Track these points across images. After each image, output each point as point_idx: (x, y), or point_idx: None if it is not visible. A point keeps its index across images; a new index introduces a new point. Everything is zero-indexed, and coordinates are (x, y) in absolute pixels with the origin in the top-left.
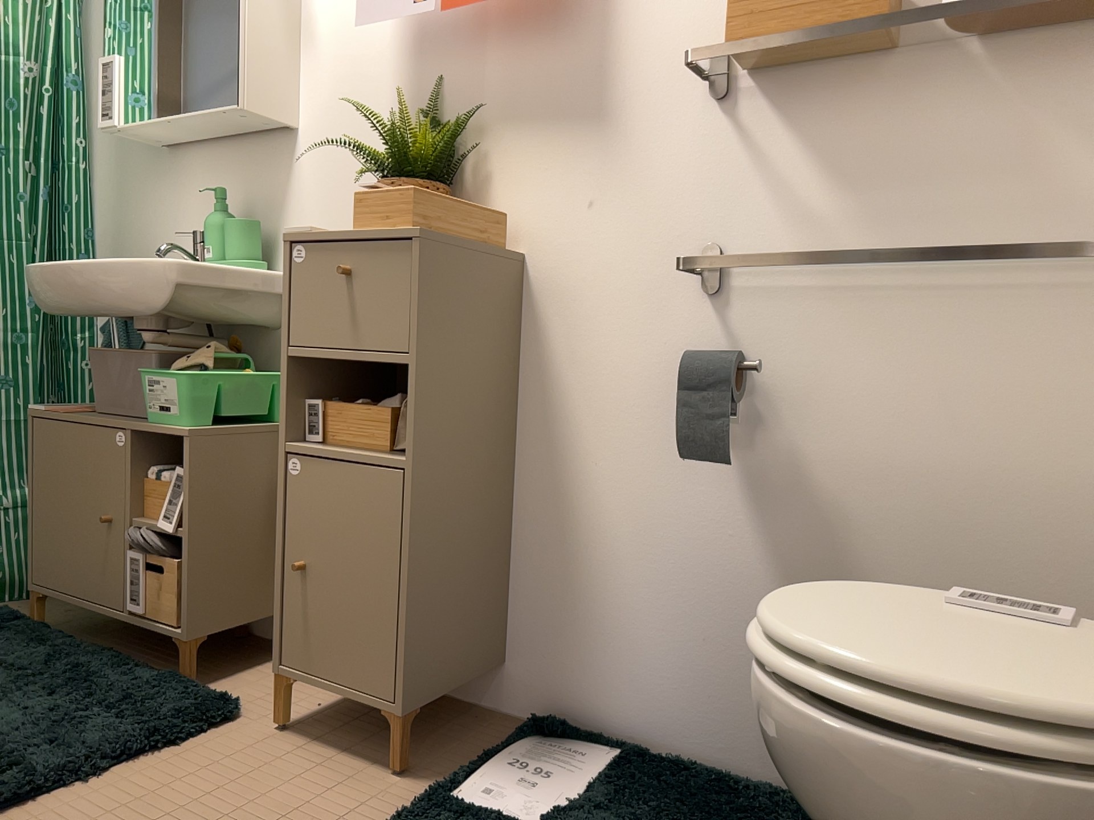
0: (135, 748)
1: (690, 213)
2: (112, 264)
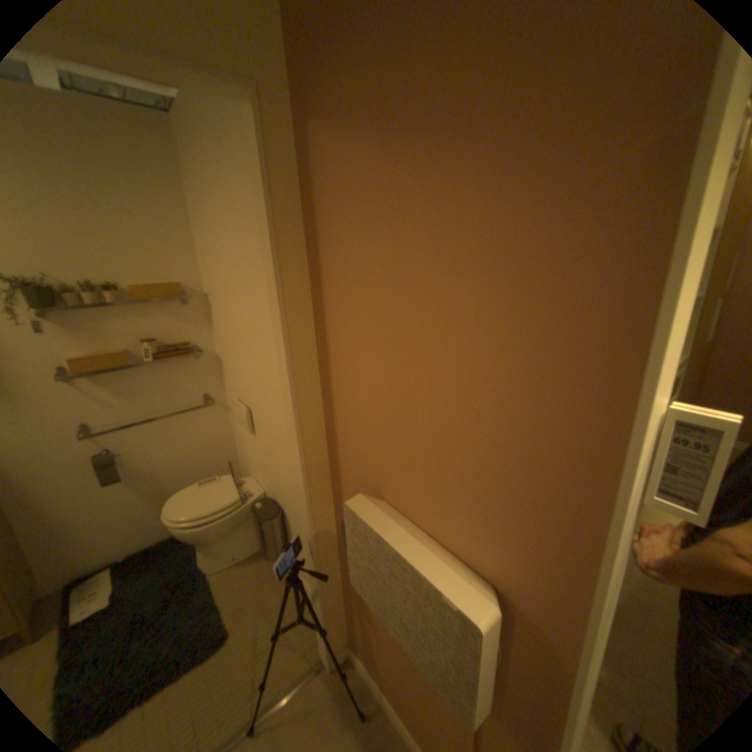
0: None
1: (68, 417)
2: None
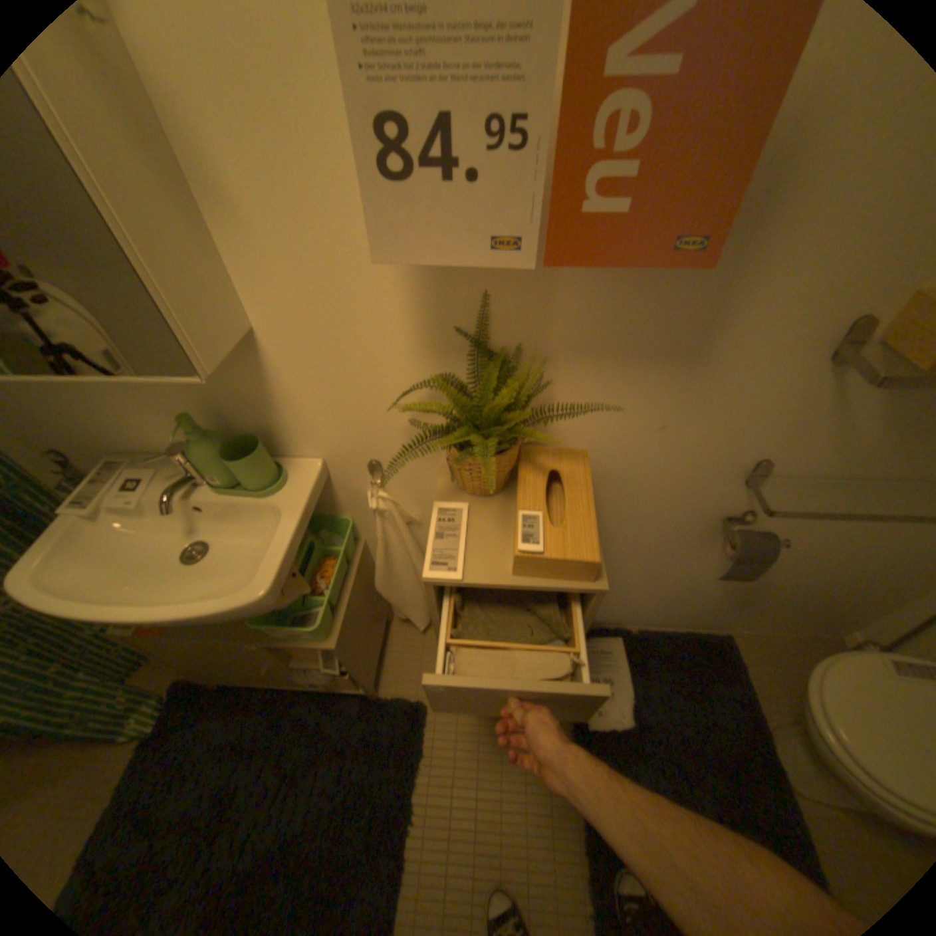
0: (414, 786)
1: (758, 438)
2: (188, 618)
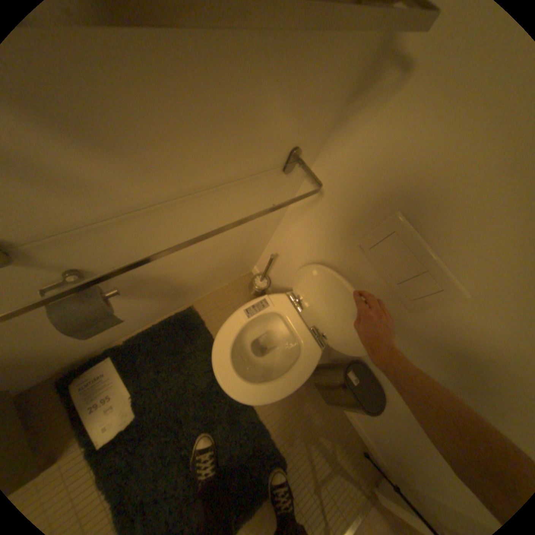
0: None
1: None
2: None
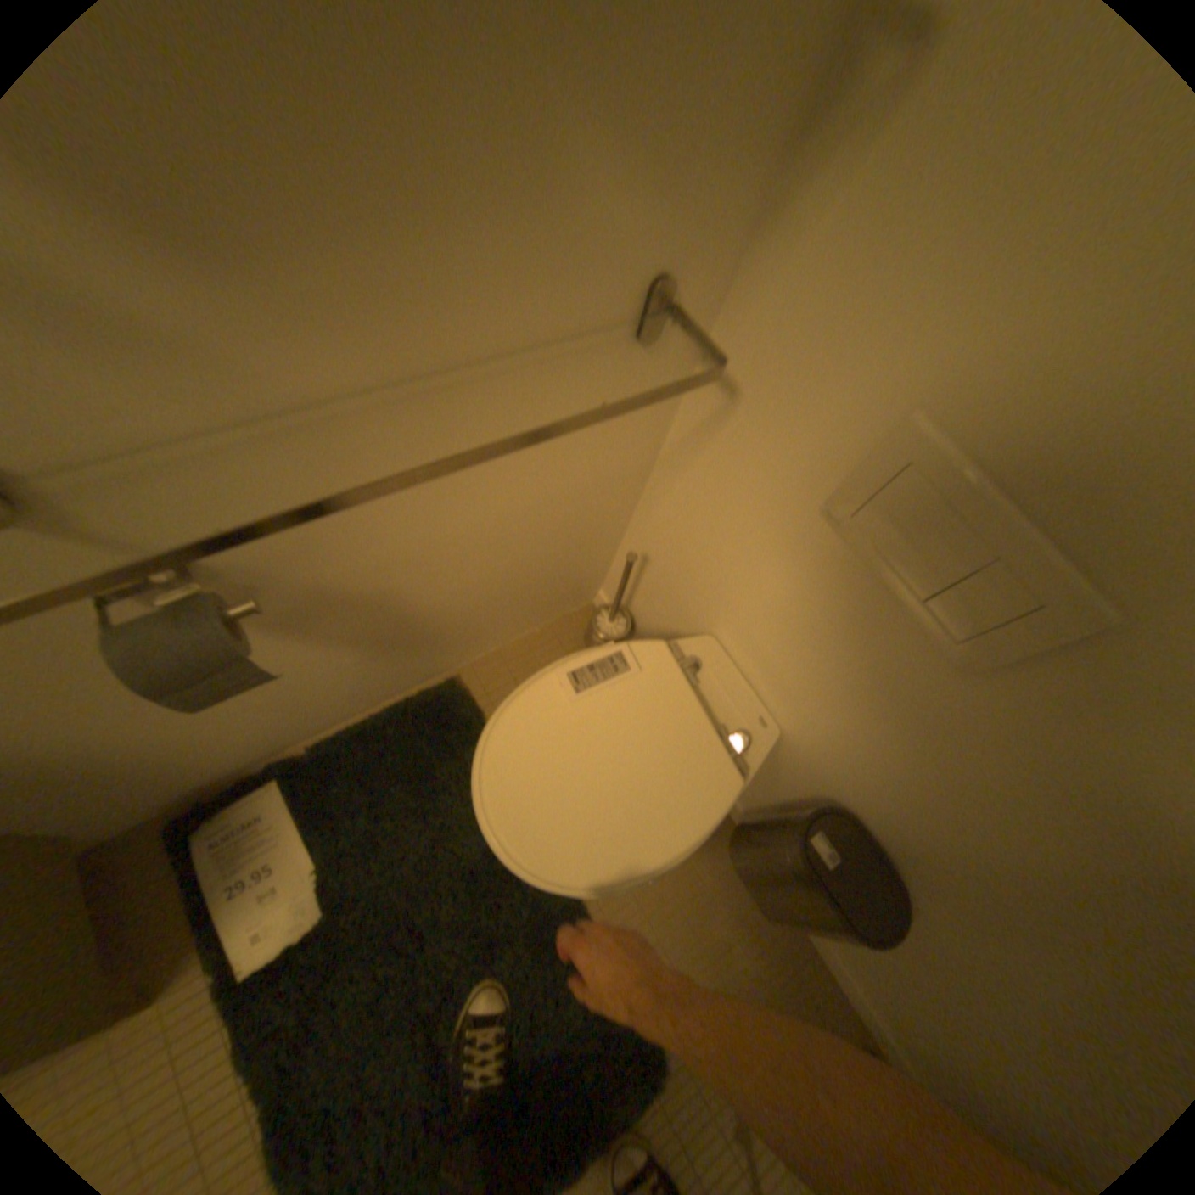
0: None
1: None
2: None
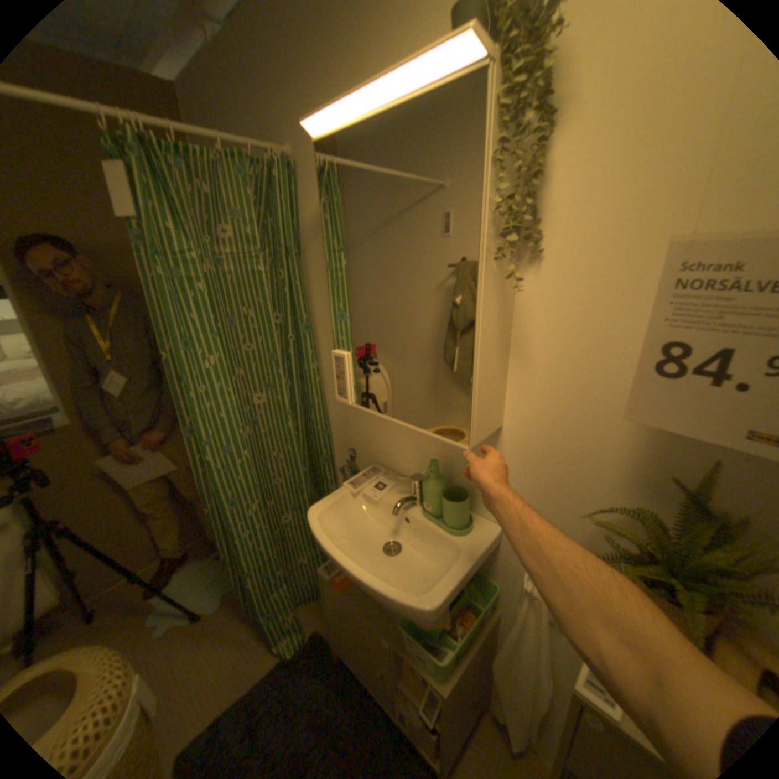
0: None
1: None
2: (382, 593)
